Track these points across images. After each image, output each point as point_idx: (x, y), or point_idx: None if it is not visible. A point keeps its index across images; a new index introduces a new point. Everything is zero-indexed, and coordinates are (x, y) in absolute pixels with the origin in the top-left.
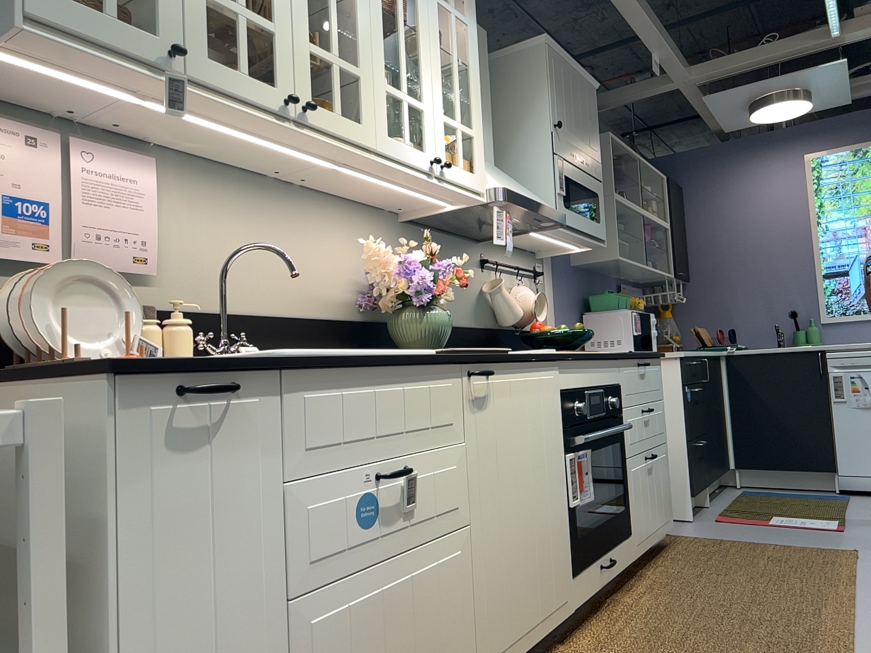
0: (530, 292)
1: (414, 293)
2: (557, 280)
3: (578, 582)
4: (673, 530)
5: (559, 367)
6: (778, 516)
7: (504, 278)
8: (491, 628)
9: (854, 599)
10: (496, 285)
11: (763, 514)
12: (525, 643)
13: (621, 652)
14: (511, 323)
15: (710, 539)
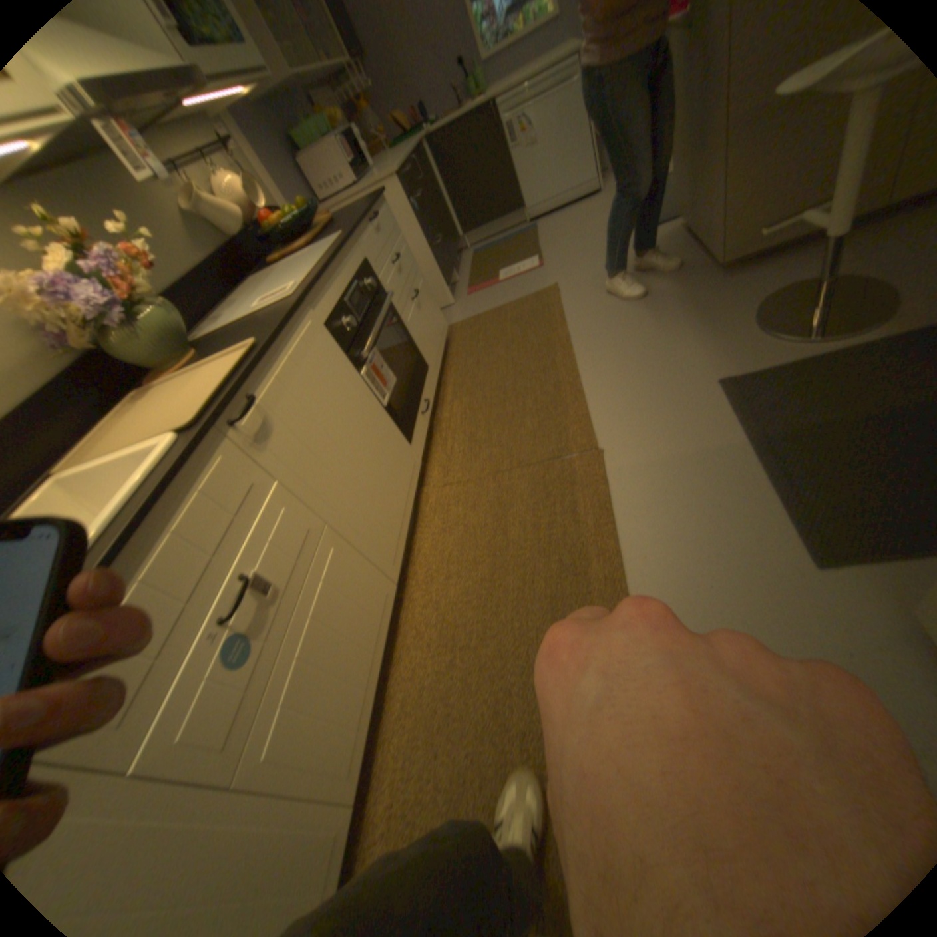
0: (229, 171)
1: (102, 307)
2: (245, 132)
3: (415, 442)
4: (446, 319)
5: (310, 306)
6: (503, 266)
7: (191, 174)
8: (384, 548)
9: (570, 335)
10: (189, 190)
11: (494, 270)
12: (407, 521)
13: (461, 470)
14: (235, 223)
15: (472, 317)
